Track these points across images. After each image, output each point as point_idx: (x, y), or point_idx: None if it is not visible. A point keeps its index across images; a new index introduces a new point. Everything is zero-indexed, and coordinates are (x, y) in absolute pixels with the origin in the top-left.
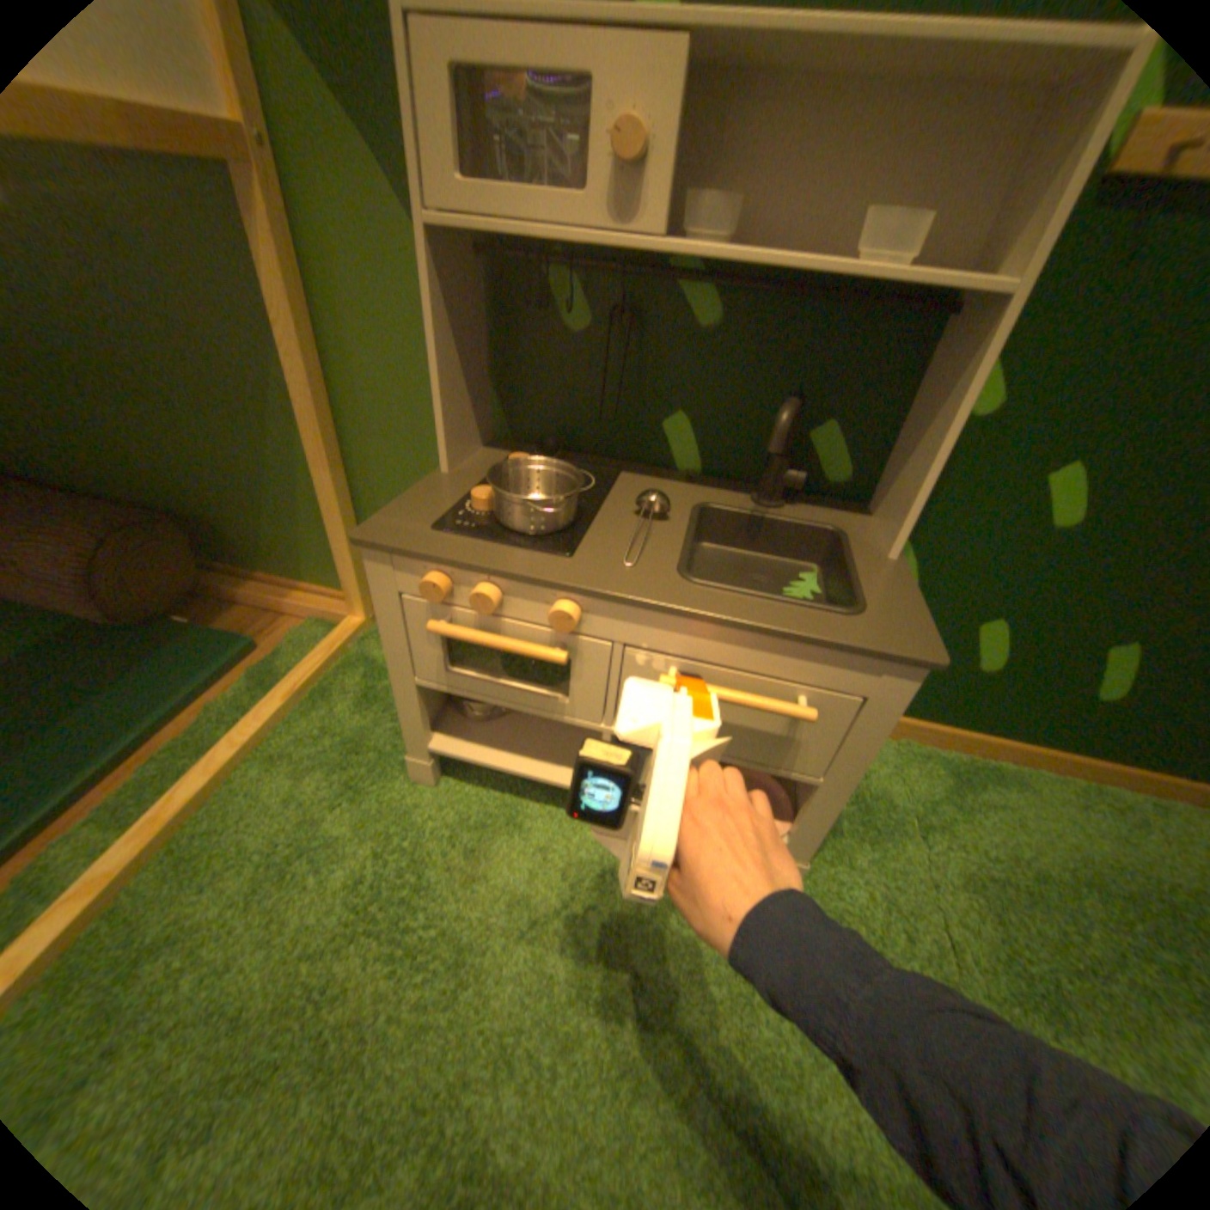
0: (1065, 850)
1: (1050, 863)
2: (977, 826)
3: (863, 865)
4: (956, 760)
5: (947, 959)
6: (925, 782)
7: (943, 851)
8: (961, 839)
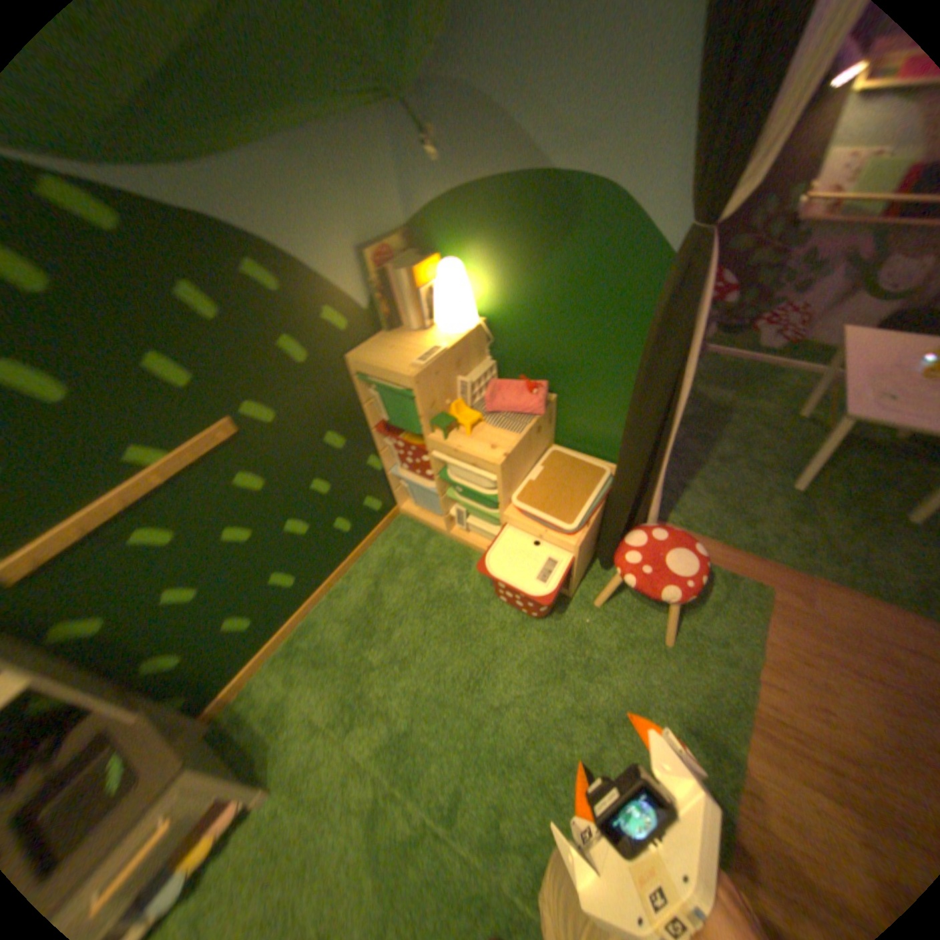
0: (333, 636)
1: (332, 649)
2: (306, 667)
3: (283, 745)
4: (283, 646)
5: (326, 735)
6: (279, 673)
7: (302, 695)
8: (304, 680)
